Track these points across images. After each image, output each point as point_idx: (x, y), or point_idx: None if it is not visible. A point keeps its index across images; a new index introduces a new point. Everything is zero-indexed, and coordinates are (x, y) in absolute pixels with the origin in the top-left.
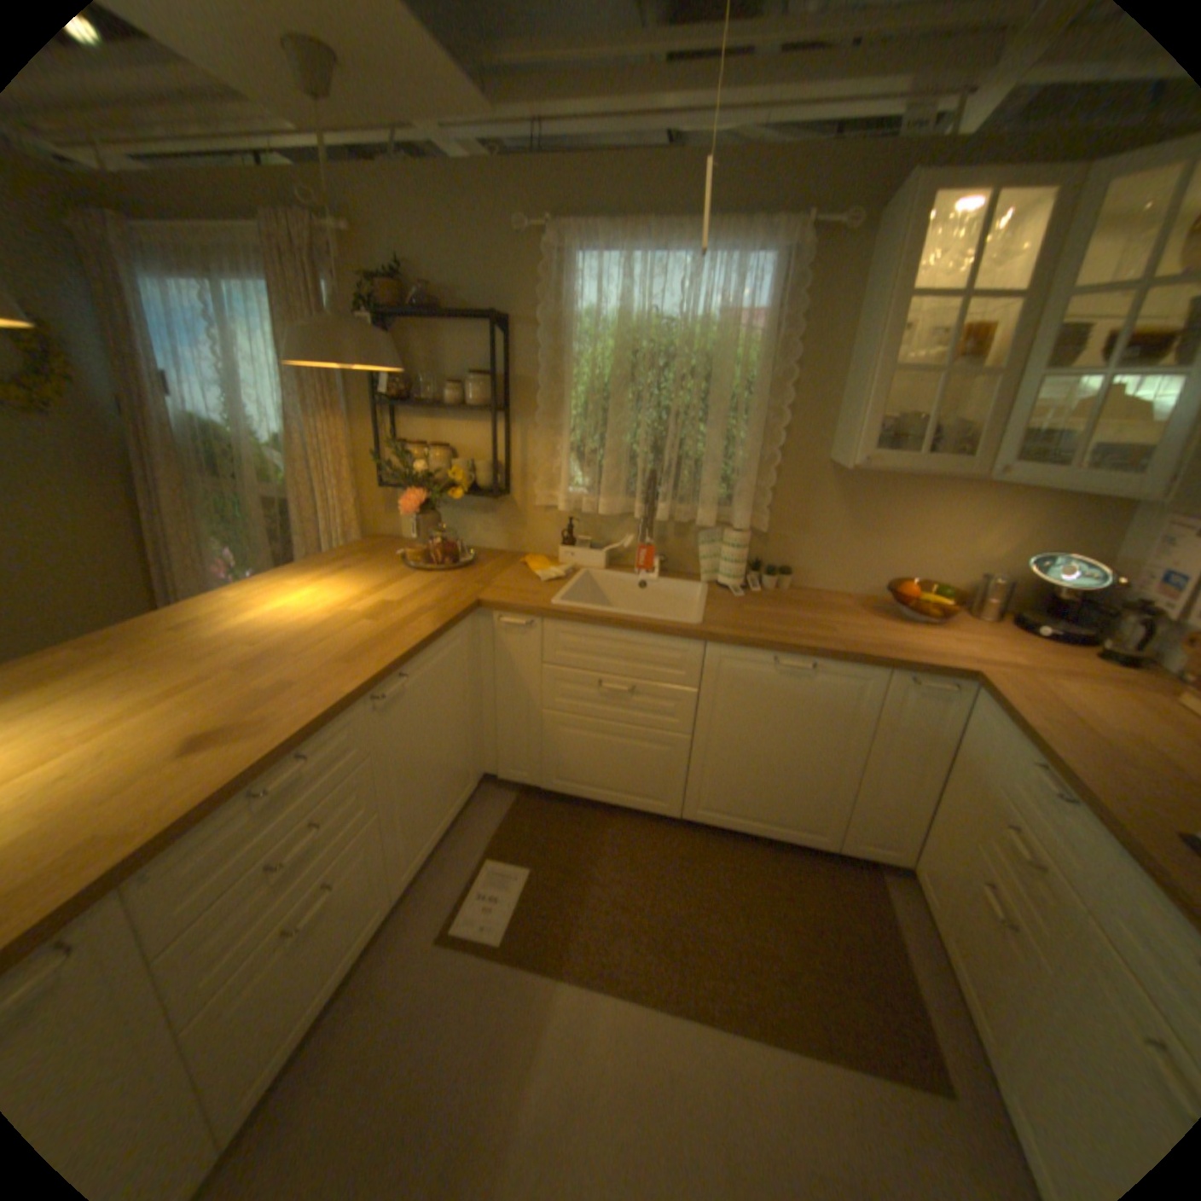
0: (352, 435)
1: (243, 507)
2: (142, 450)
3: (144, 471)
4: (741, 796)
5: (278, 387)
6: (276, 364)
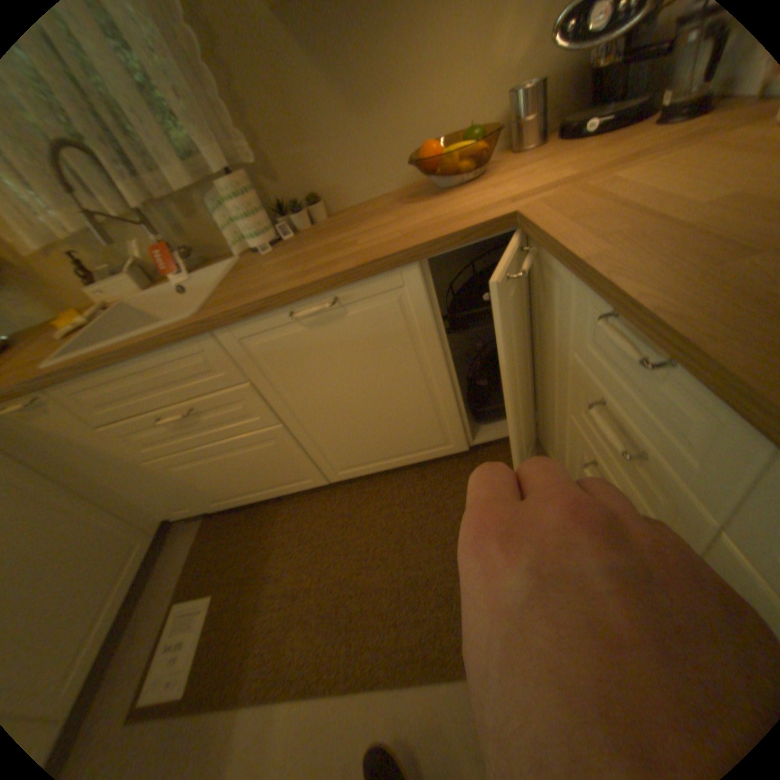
0: None
1: None
2: None
3: None
4: (362, 446)
5: None
6: None
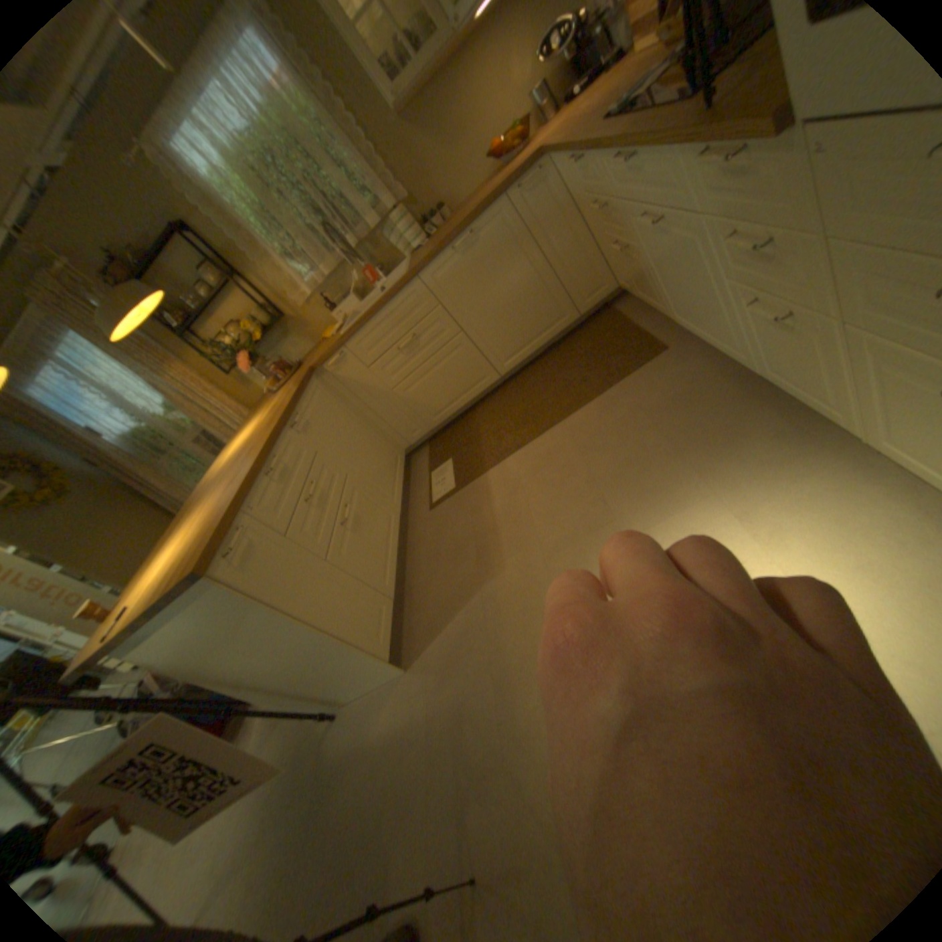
0: (191, 365)
1: (190, 452)
2: (123, 472)
3: (135, 481)
4: (513, 334)
5: (136, 376)
6: (121, 366)
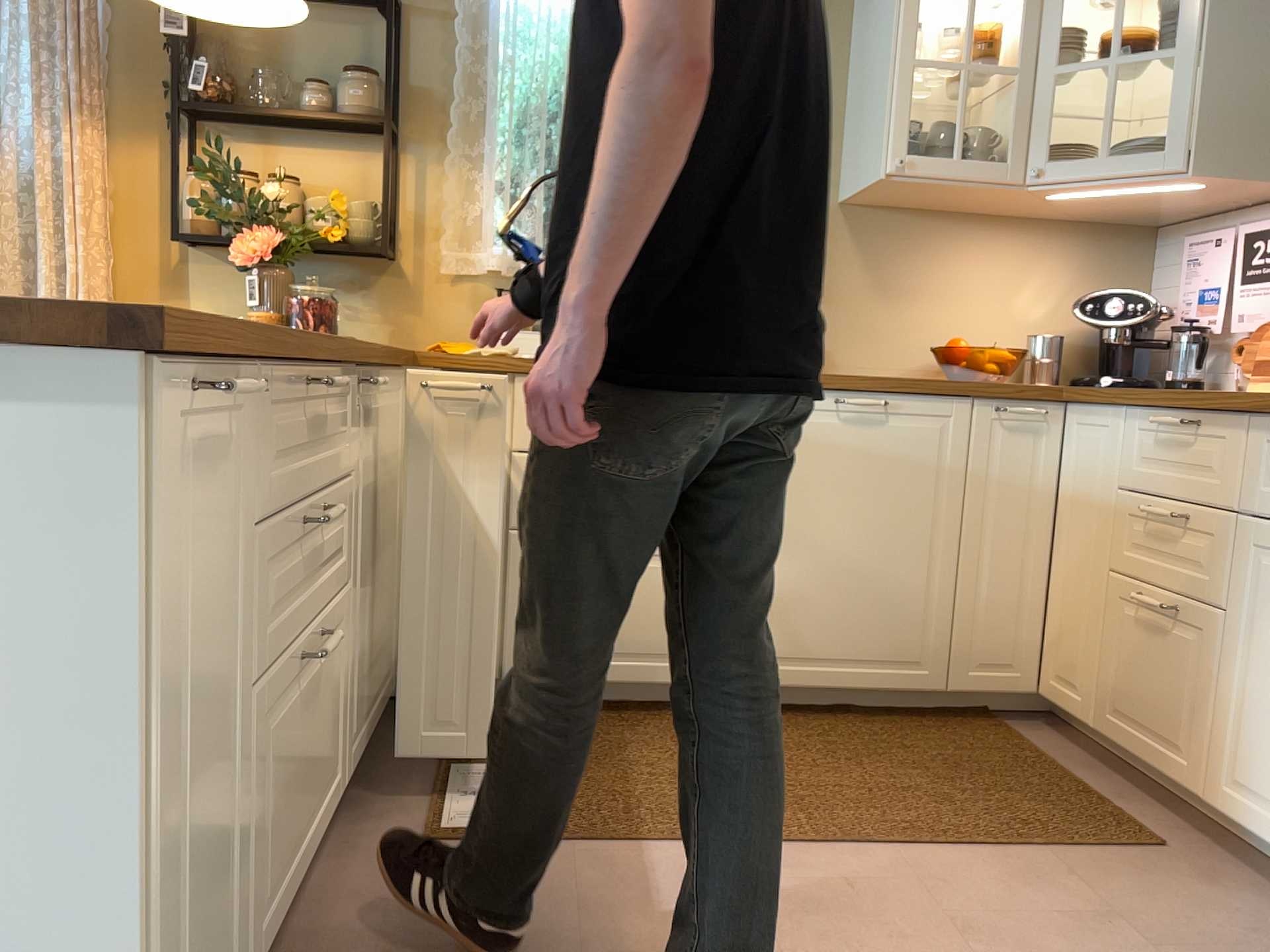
0: (116, 169)
1: None
2: None
3: None
4: (812, 623)
5: None
6: None
